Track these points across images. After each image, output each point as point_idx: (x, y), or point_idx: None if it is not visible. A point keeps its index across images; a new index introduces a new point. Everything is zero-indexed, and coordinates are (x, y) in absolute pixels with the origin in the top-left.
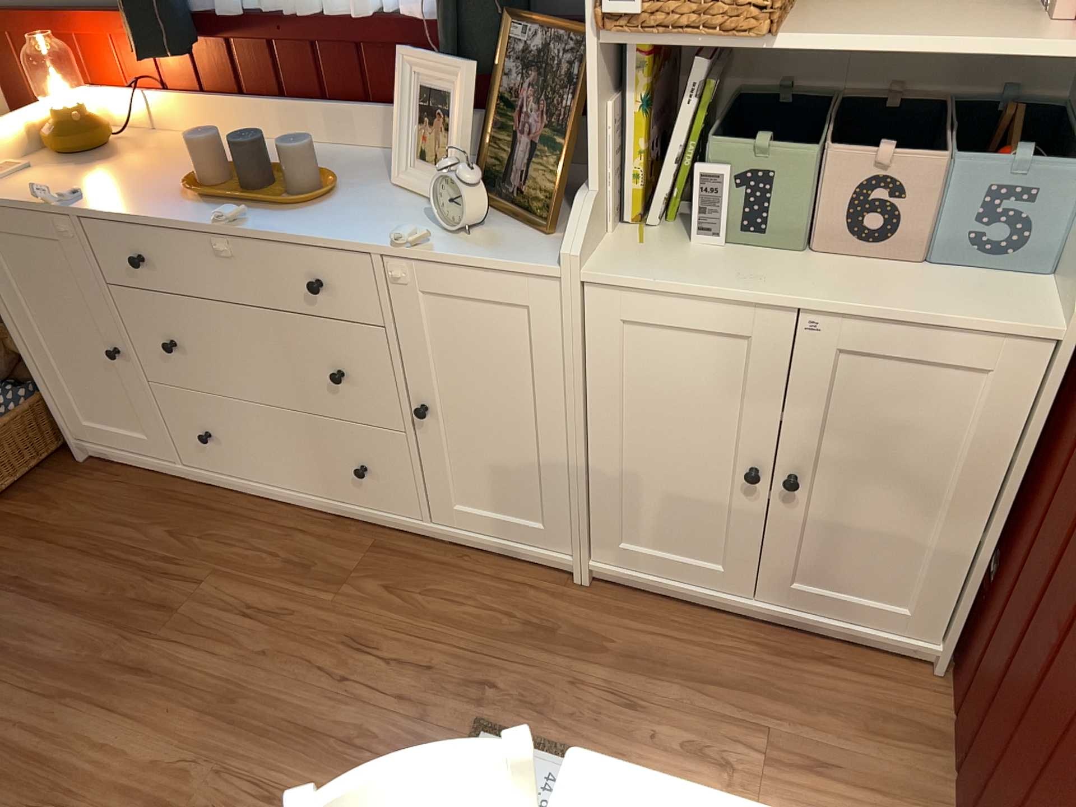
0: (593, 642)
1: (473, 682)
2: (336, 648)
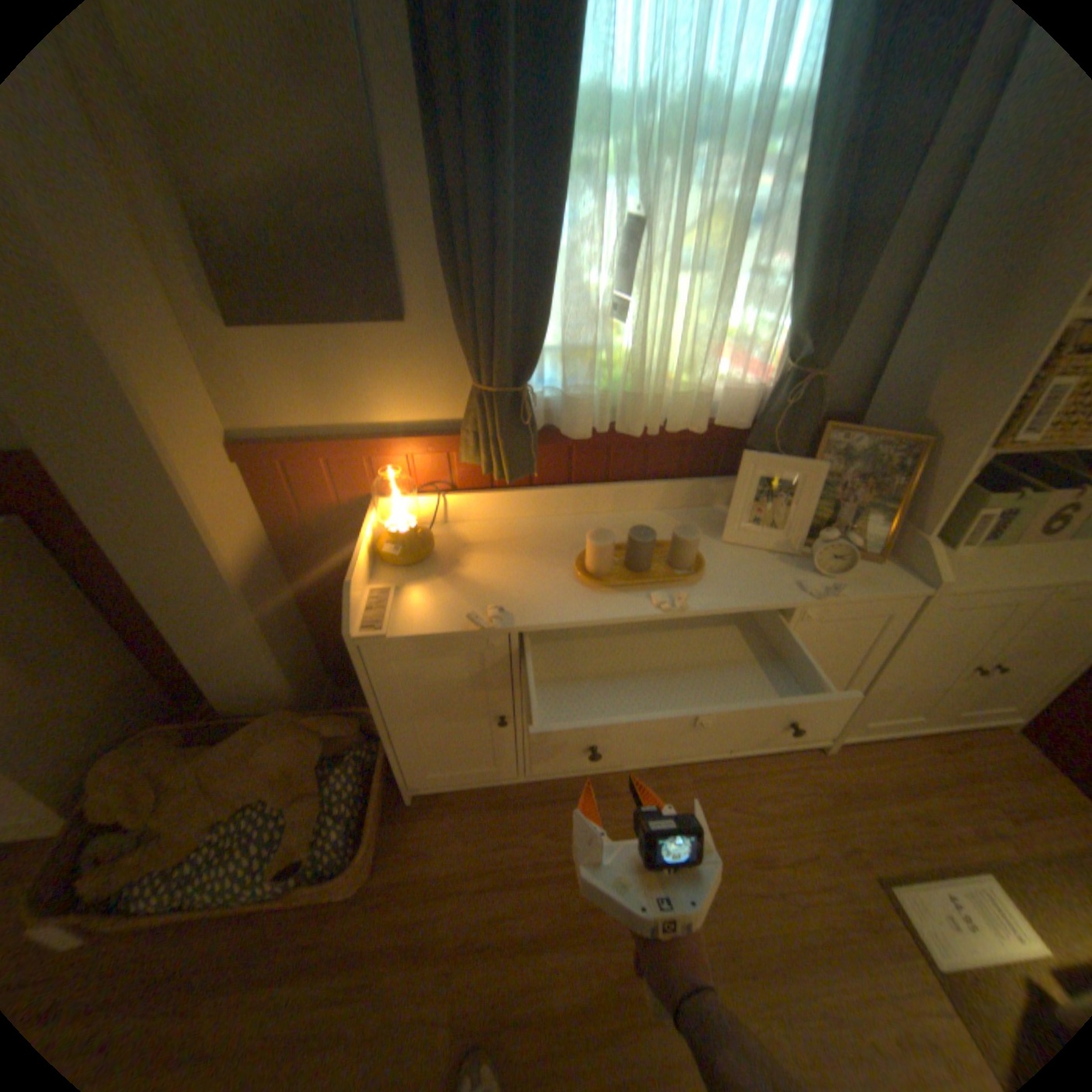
0: (876, 795)
1: (851, 859)
2: (754, 879)
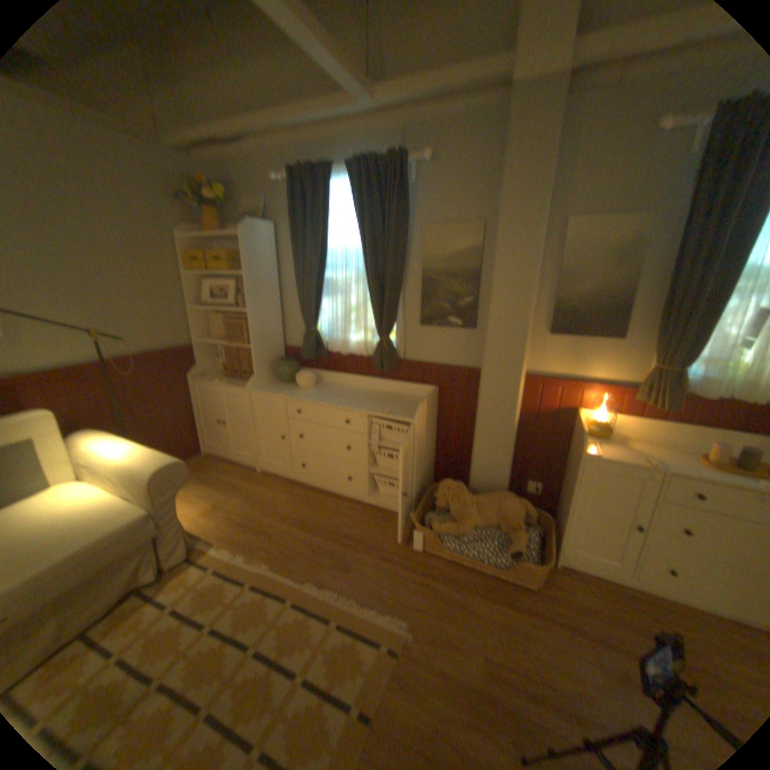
0: None
1: None
2: None
